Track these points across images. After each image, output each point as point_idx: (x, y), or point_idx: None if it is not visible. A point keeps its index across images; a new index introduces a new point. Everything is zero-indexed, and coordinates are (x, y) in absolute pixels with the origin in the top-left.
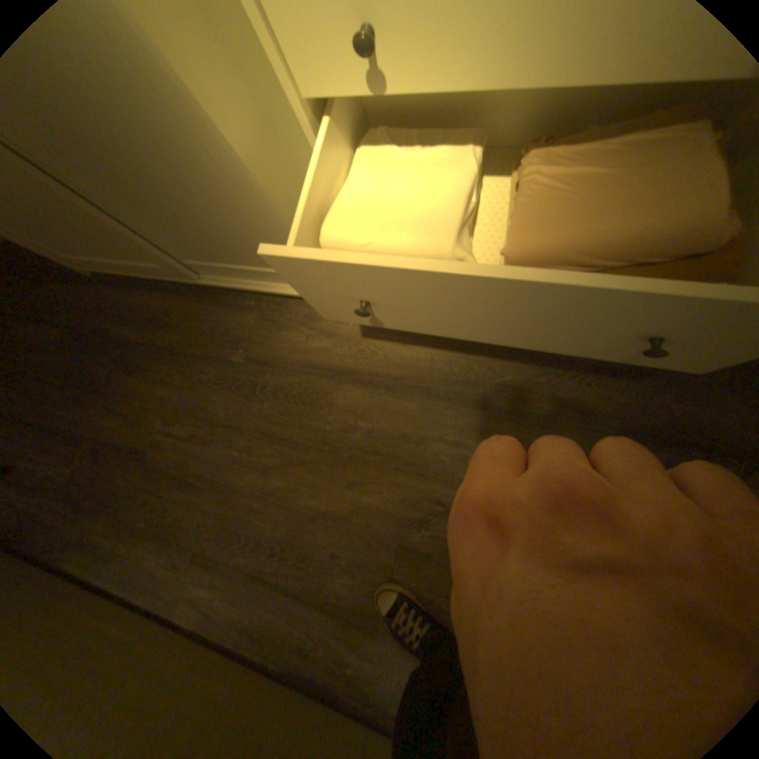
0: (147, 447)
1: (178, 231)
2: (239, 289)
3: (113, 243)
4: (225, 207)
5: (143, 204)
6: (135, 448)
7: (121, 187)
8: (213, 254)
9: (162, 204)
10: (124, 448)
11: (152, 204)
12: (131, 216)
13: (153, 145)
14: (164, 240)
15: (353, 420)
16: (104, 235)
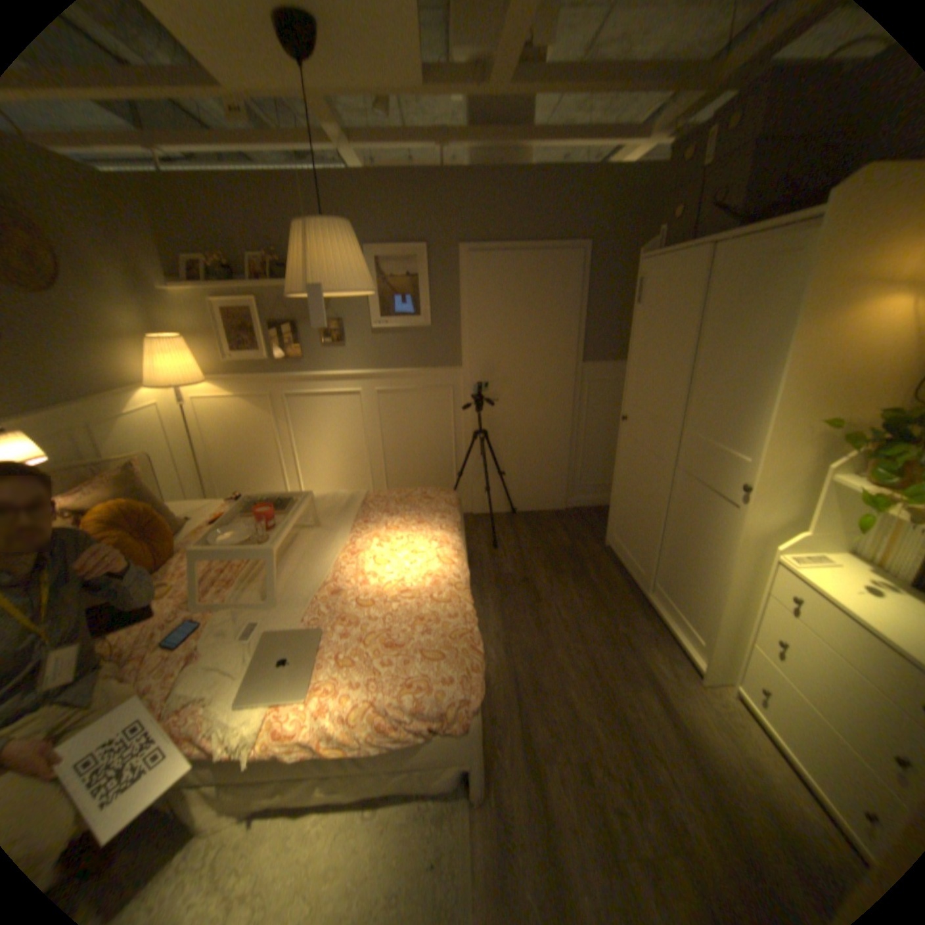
0: (545, 601)
1: (677, 574)
2: (661, 615)
3: (646, 552)
4: (708, 587)
5: (680, 558)
6: (541, 595)
7: (682, 550)
8: (676, 593)
9: (687, 564)
10: (537, 590)
11: (683, 561)
12: (669, 555)
13: (711, 556)
14: (666, 570)
15: (640, 708)
16: (649, 548)
